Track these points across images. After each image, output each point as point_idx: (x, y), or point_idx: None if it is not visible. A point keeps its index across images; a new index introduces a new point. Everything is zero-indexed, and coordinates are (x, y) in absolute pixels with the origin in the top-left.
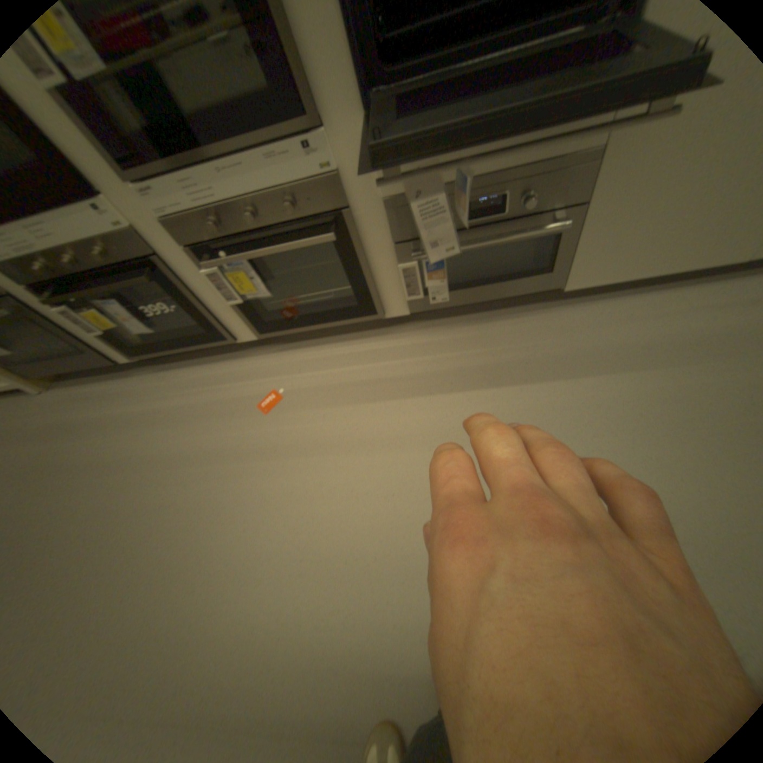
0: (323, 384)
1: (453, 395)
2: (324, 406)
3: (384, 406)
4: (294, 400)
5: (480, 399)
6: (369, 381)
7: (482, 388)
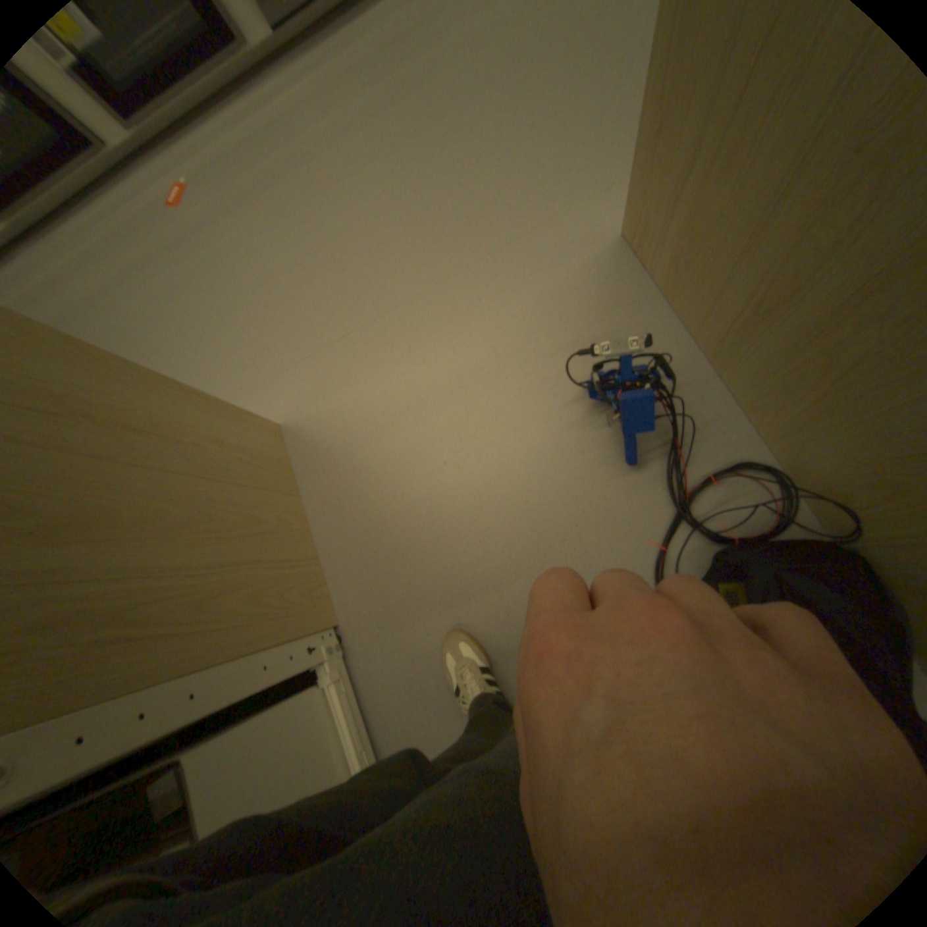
0: (221, 152)
1: (343, 94)
2: (230, 168)
3: (285, 137)
4: (199, 179)
5: (368, 85)
6: (263, 125)
7: (367, 75)
